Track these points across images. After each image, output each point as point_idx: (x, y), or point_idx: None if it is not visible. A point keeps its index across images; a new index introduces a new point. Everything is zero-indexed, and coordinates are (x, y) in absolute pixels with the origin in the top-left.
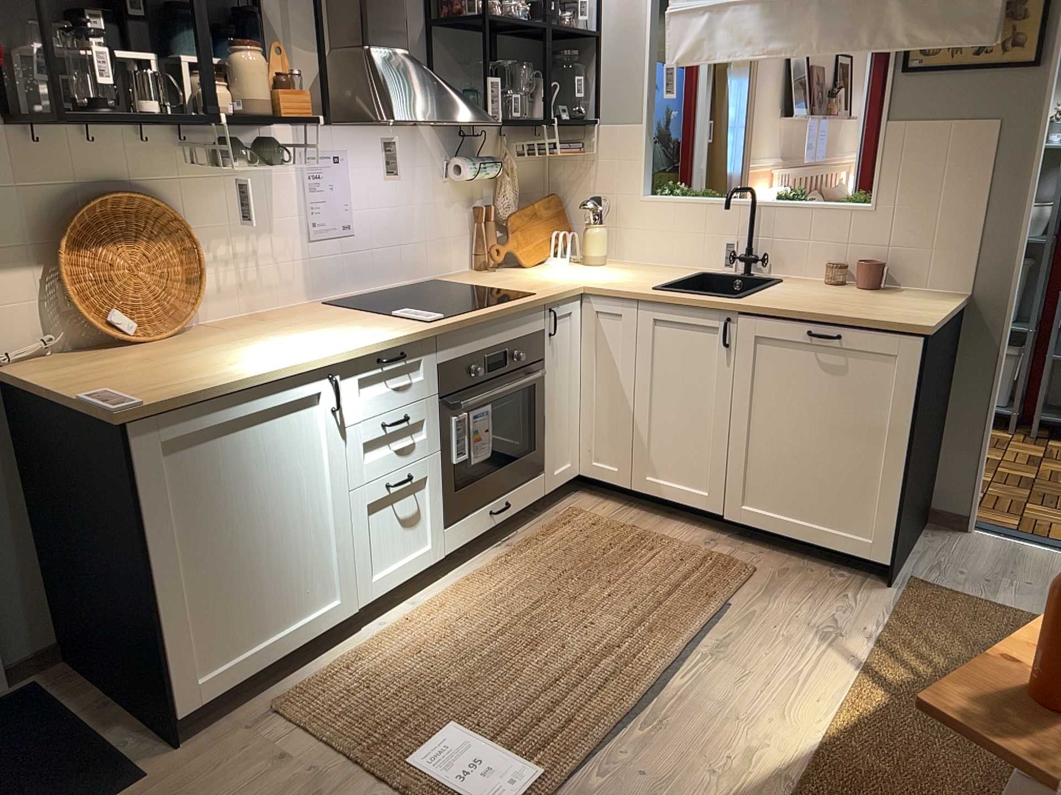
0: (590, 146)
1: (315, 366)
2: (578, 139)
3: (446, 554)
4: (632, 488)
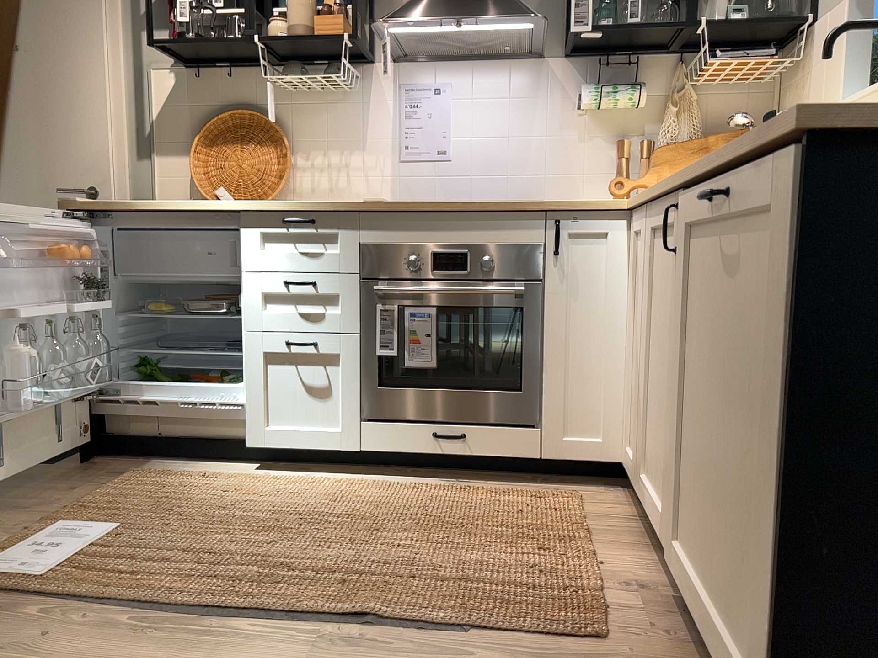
0: (803, 57)
1: (212, 207)
2: (792, 54)
3: (362, 449)
4: (638, 488)
